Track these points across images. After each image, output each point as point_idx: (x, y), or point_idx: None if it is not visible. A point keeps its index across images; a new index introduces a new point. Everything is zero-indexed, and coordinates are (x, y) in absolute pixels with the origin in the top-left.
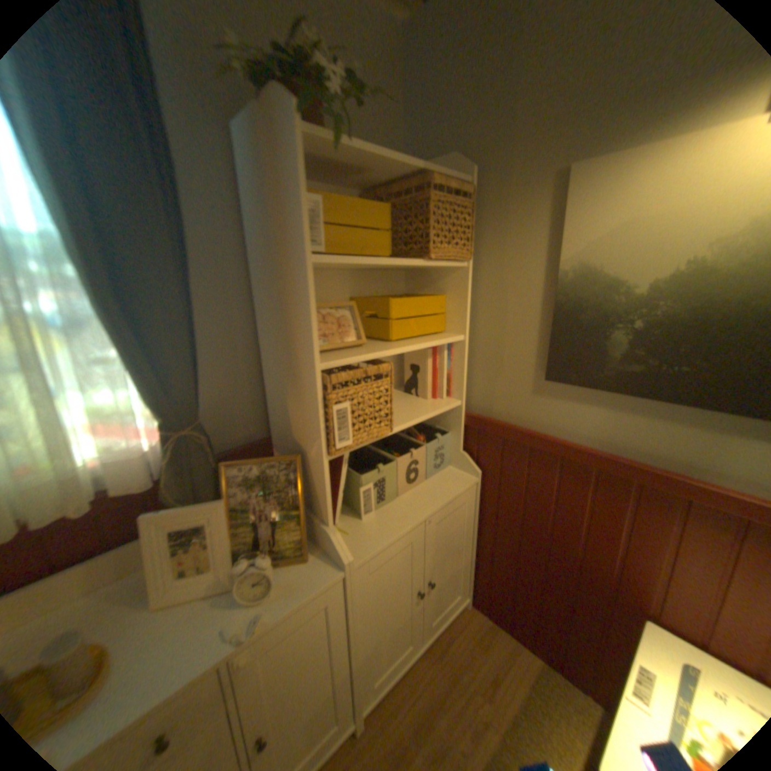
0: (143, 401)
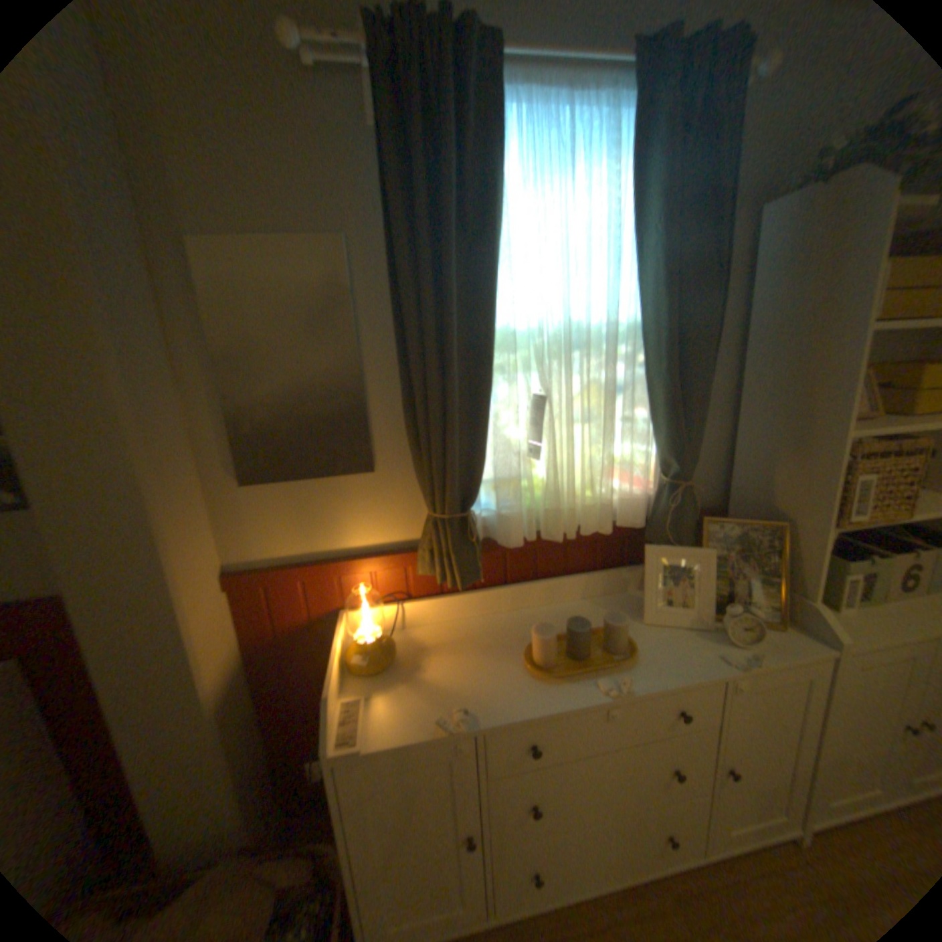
0: (664, 451)
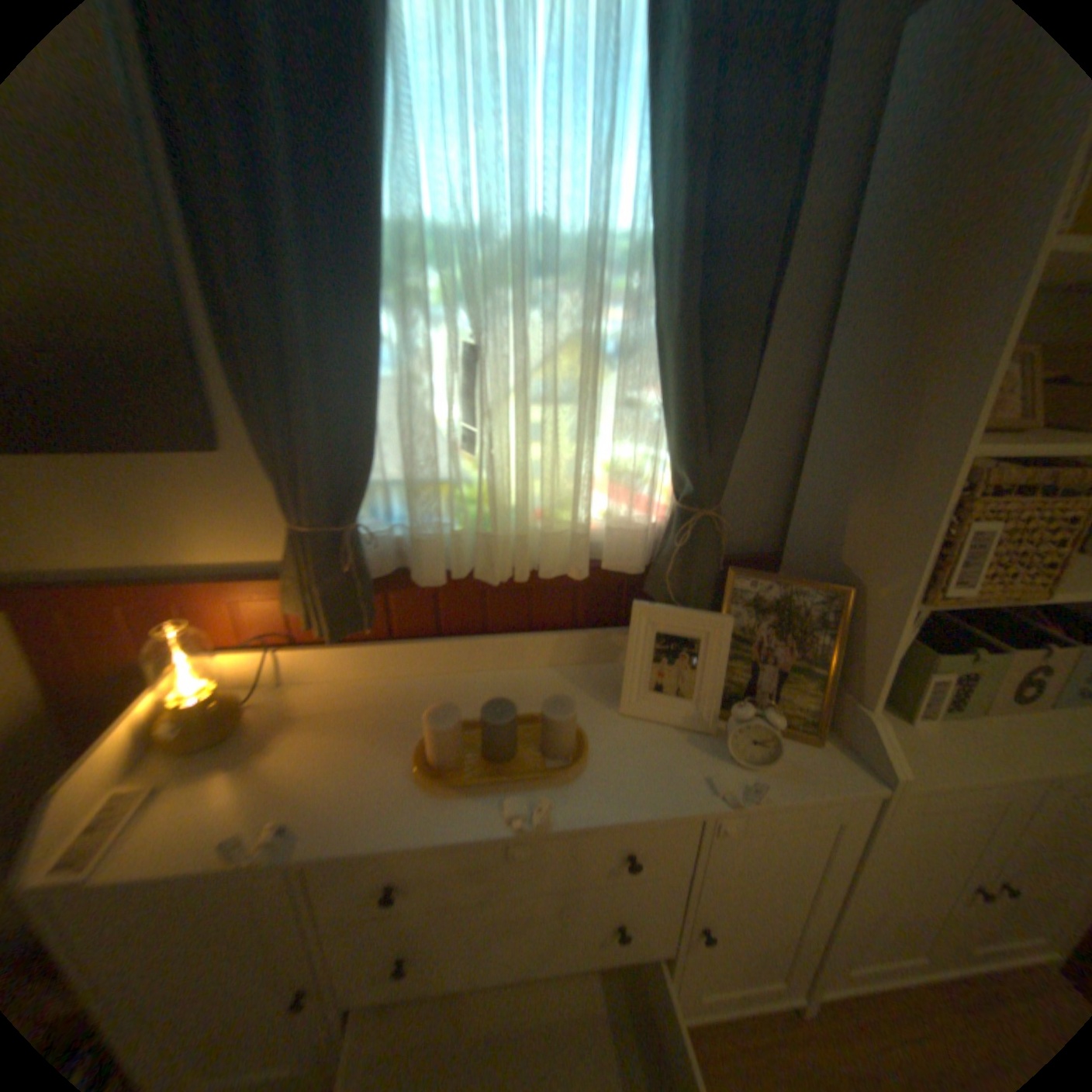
0: (676, 458)
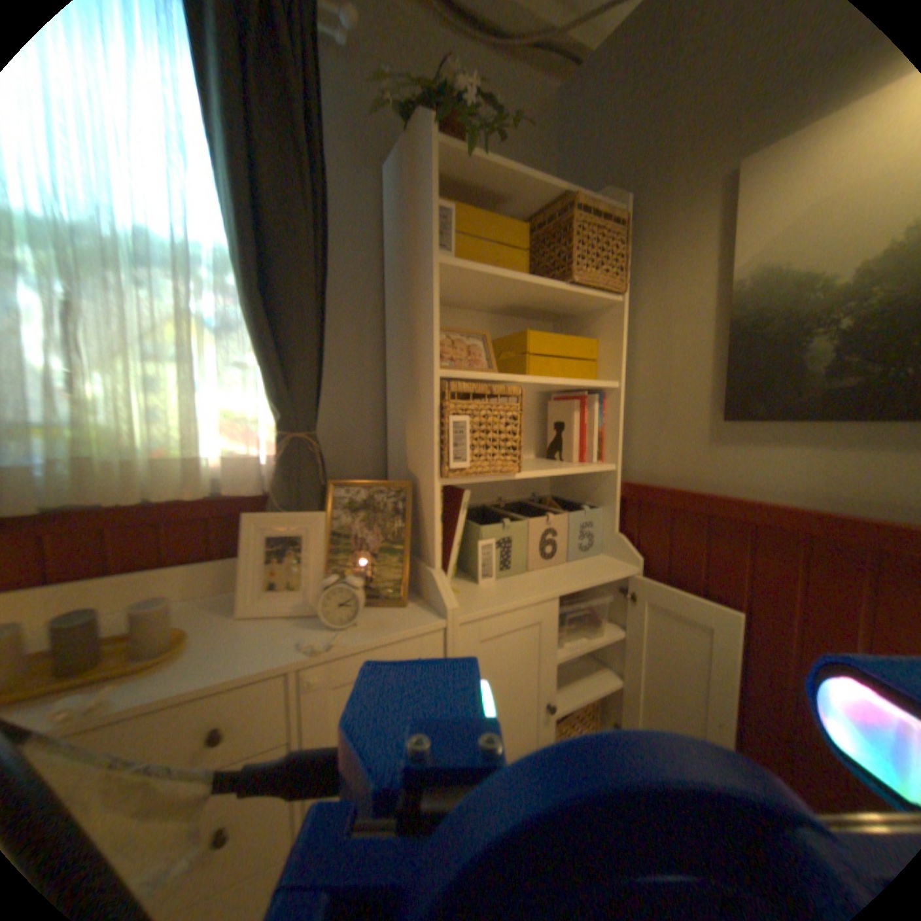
0: (269, 397)
